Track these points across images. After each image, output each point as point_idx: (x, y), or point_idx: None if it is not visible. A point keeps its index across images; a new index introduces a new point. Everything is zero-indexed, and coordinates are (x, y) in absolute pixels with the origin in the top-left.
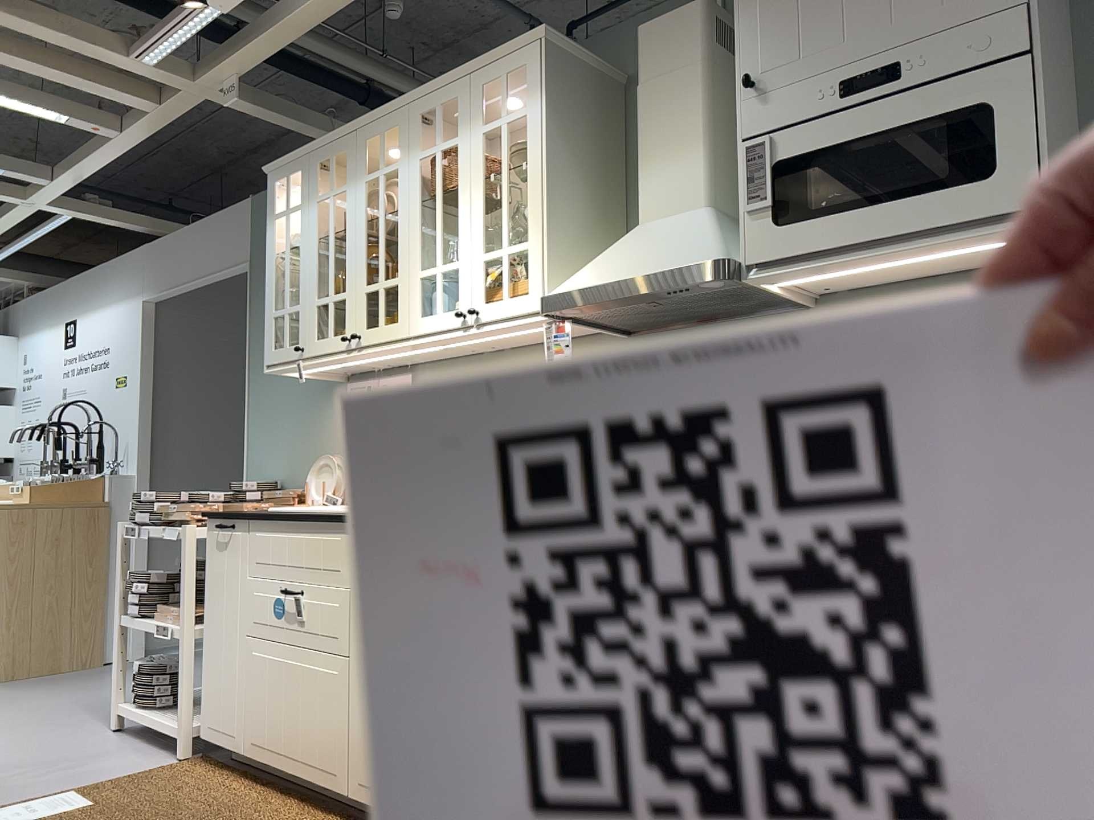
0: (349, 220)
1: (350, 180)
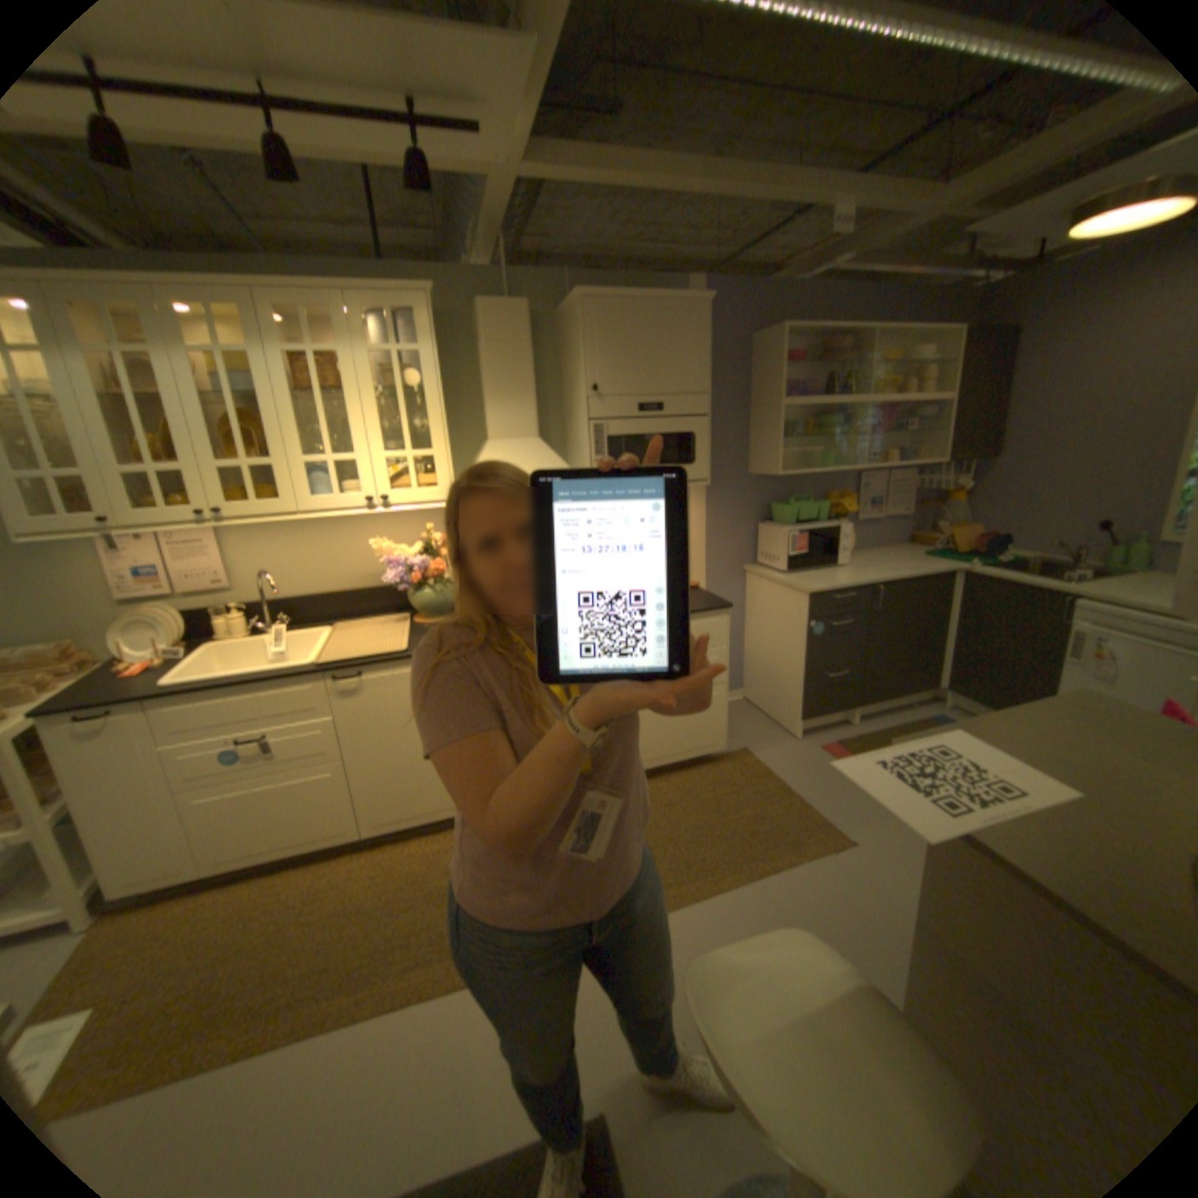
0: (166, 387)
1: (153, 341)
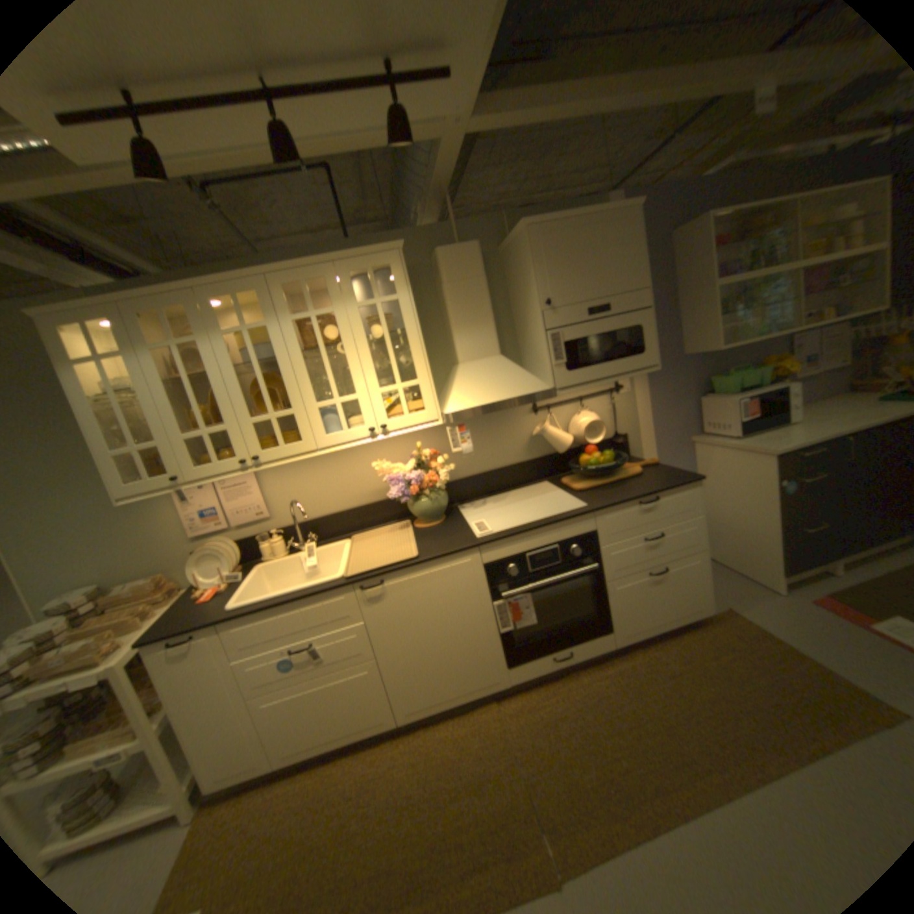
0: (210, 366)
1: (198, 331)
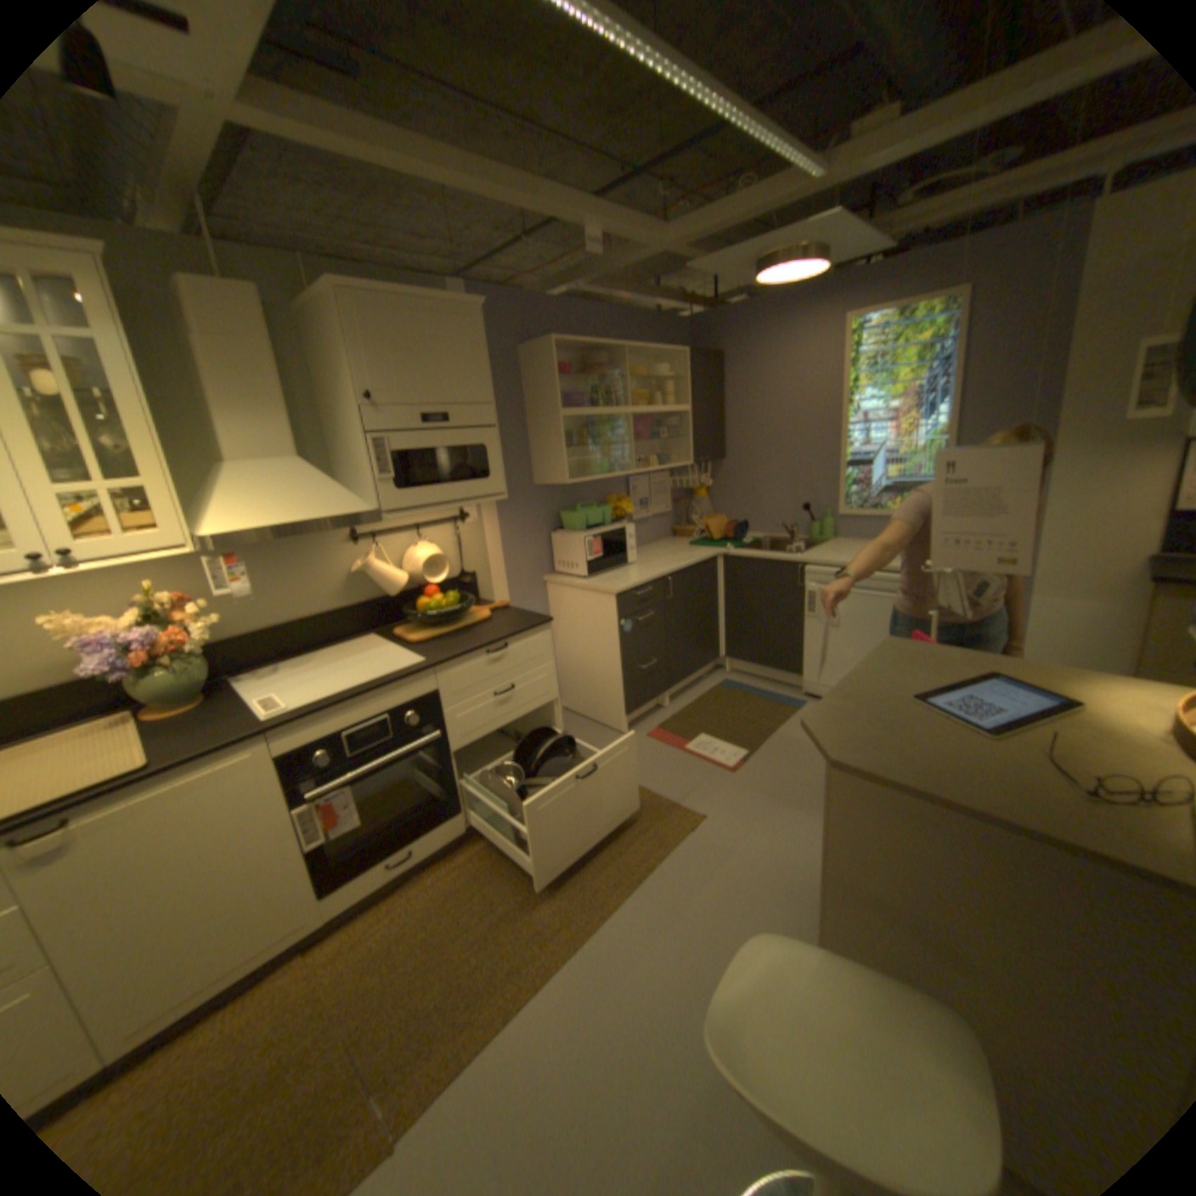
0: None
1: None
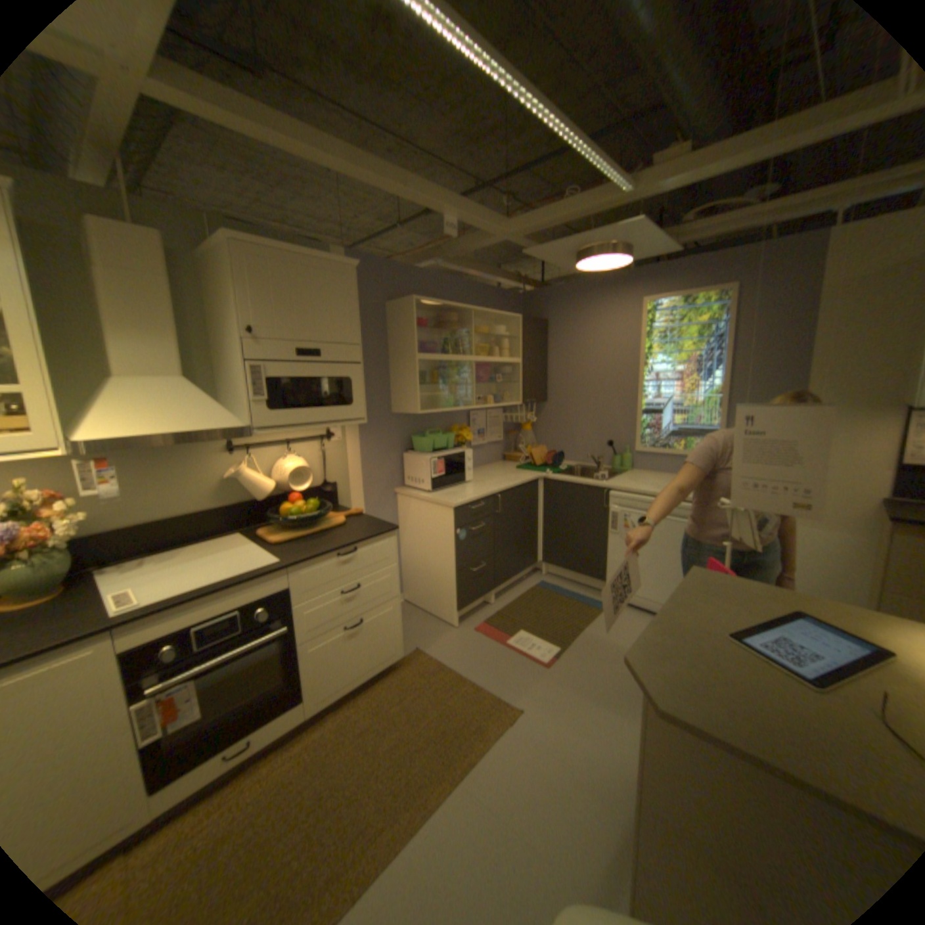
0: None
1: None
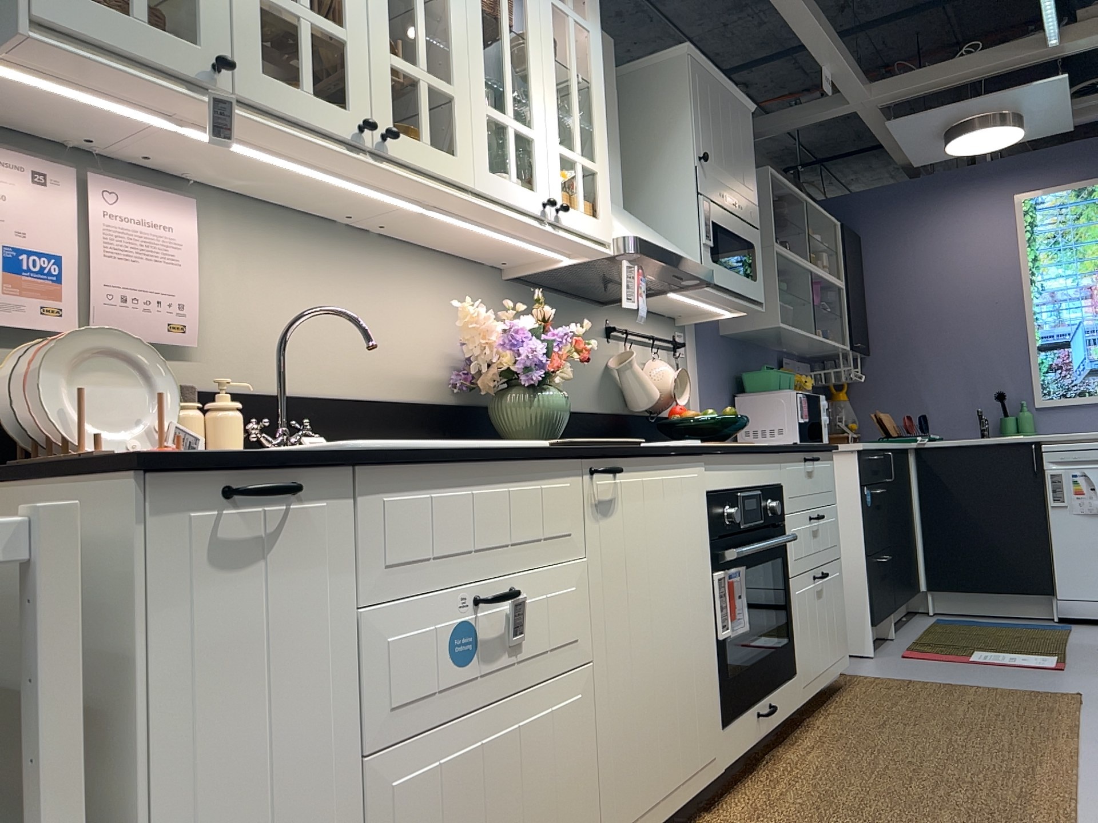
0: None
1: None
